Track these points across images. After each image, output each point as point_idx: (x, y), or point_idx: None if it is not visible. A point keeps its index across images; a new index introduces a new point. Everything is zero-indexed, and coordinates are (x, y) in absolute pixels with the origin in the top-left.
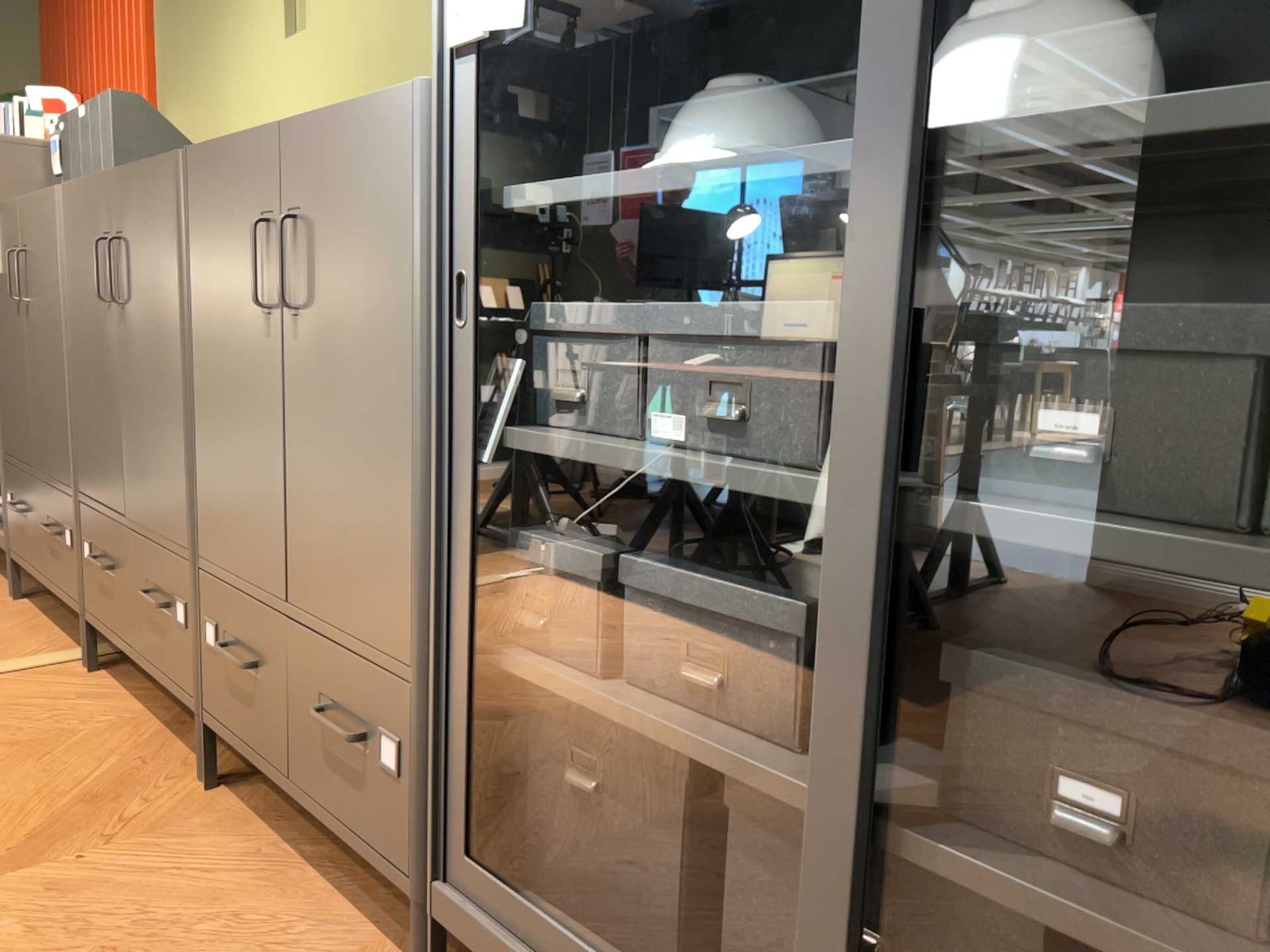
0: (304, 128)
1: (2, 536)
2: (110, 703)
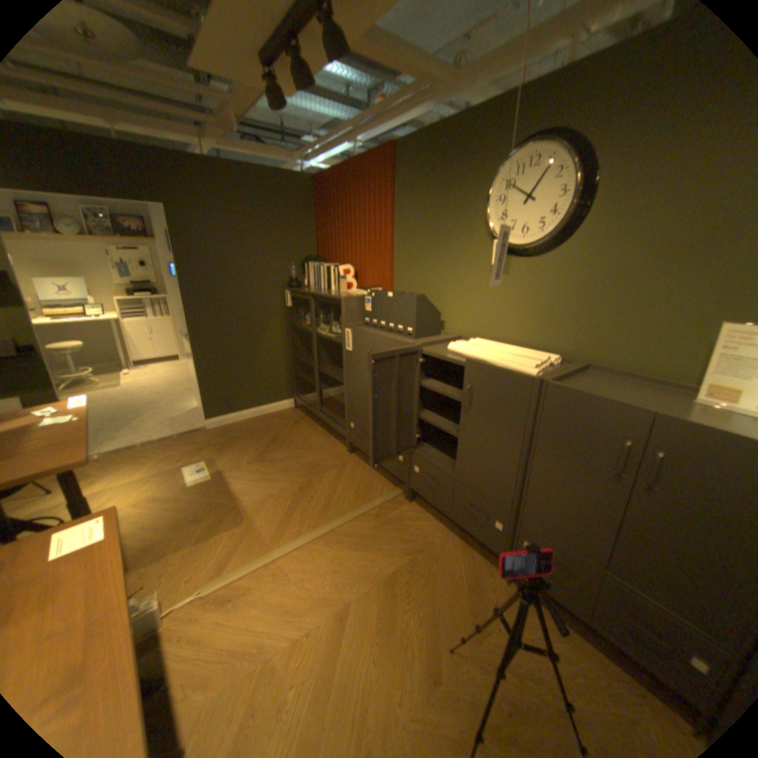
0: (688, 426)
1: (342, 431)
2: (432, 523)
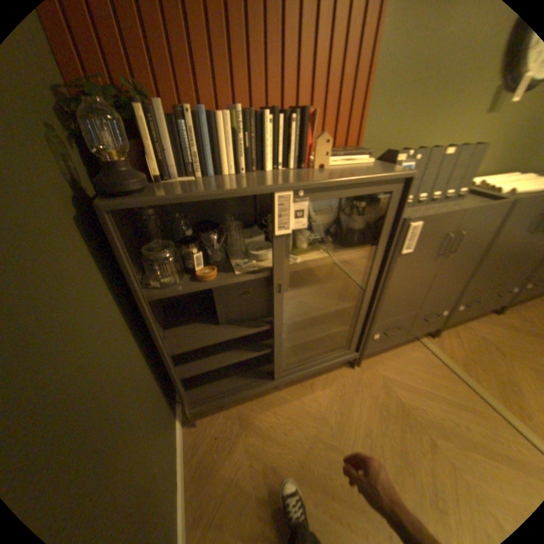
0: None
1: (346, 357)
2: (460, 332)
